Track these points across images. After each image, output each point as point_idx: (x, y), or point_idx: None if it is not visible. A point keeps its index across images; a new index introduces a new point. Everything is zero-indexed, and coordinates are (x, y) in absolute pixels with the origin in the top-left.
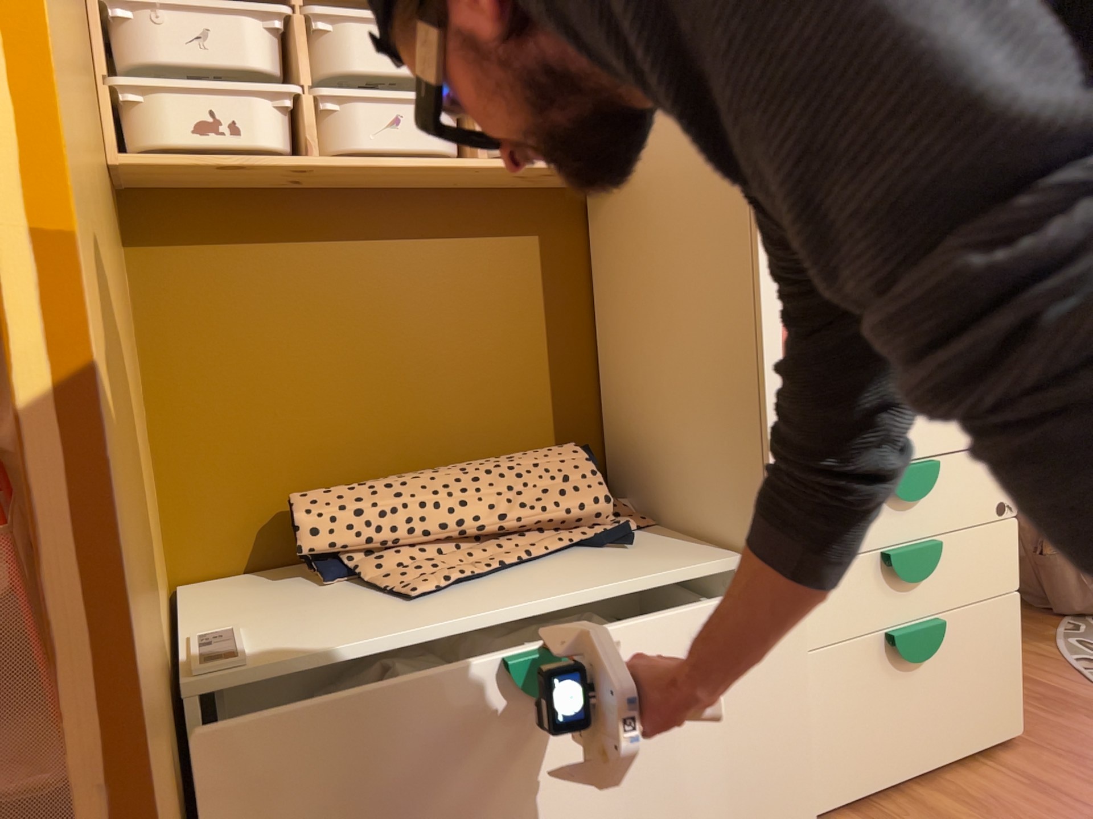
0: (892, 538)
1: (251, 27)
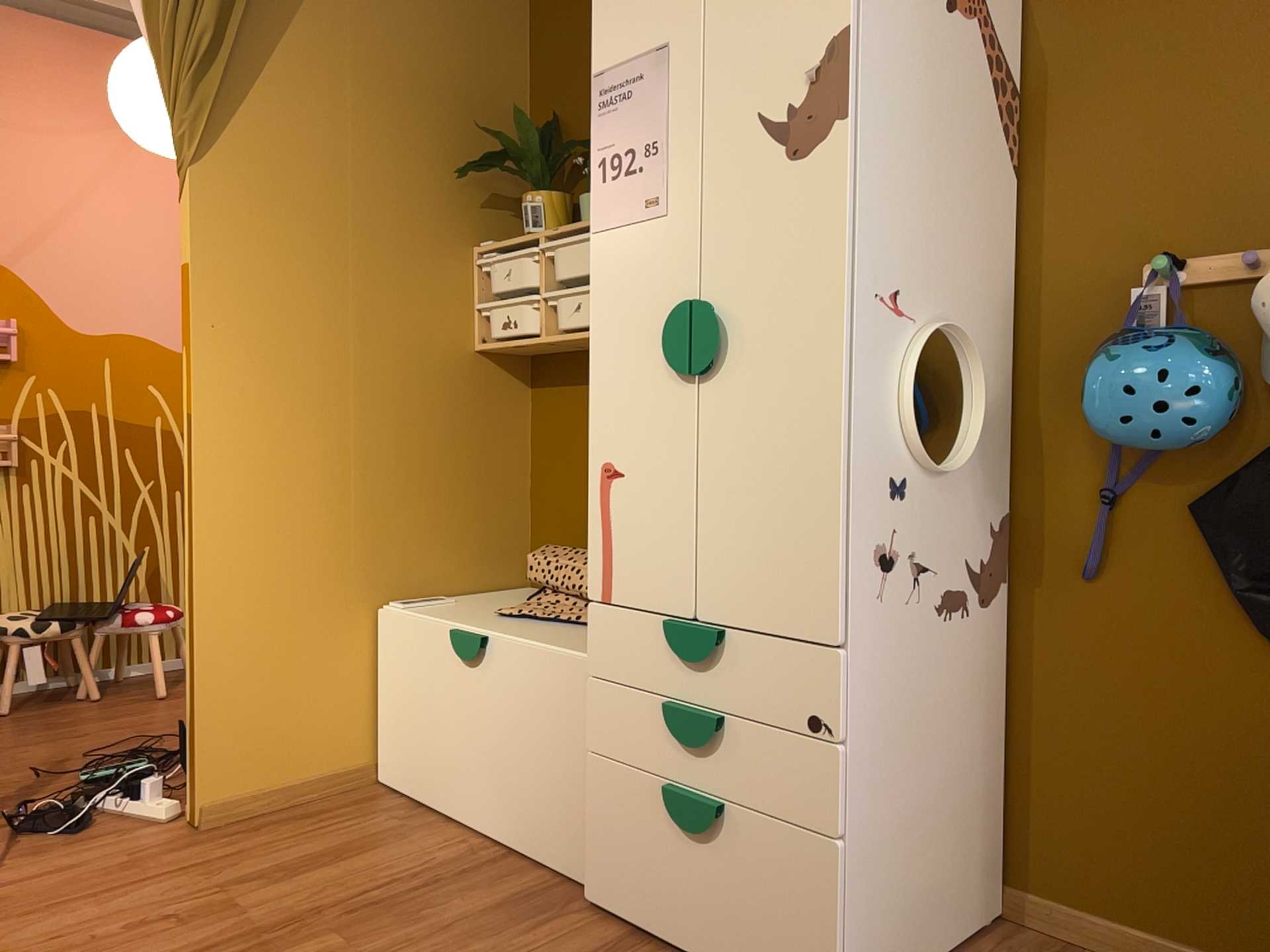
0: (680, 694)
1: (523, 263)
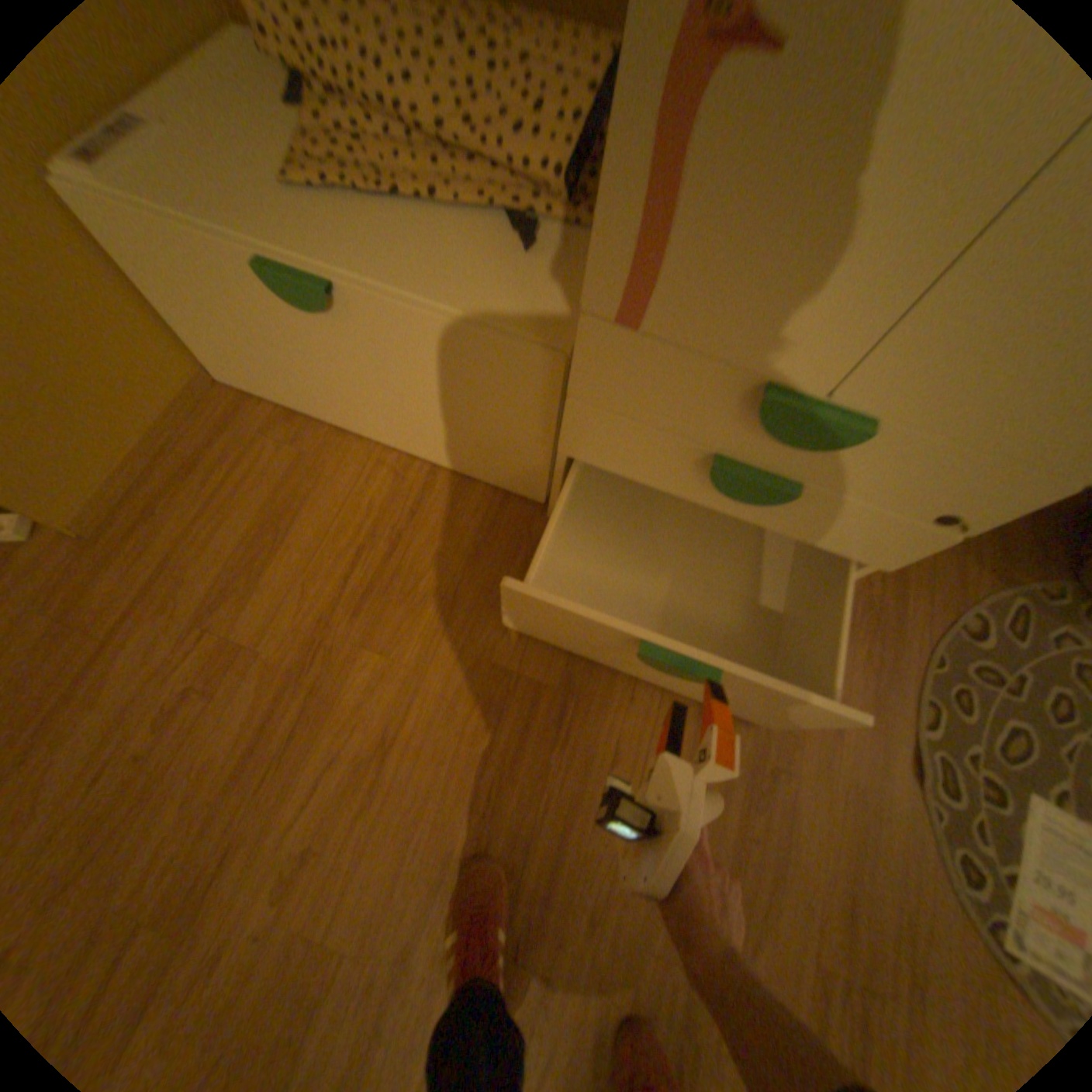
0: (738, 451)
1: None
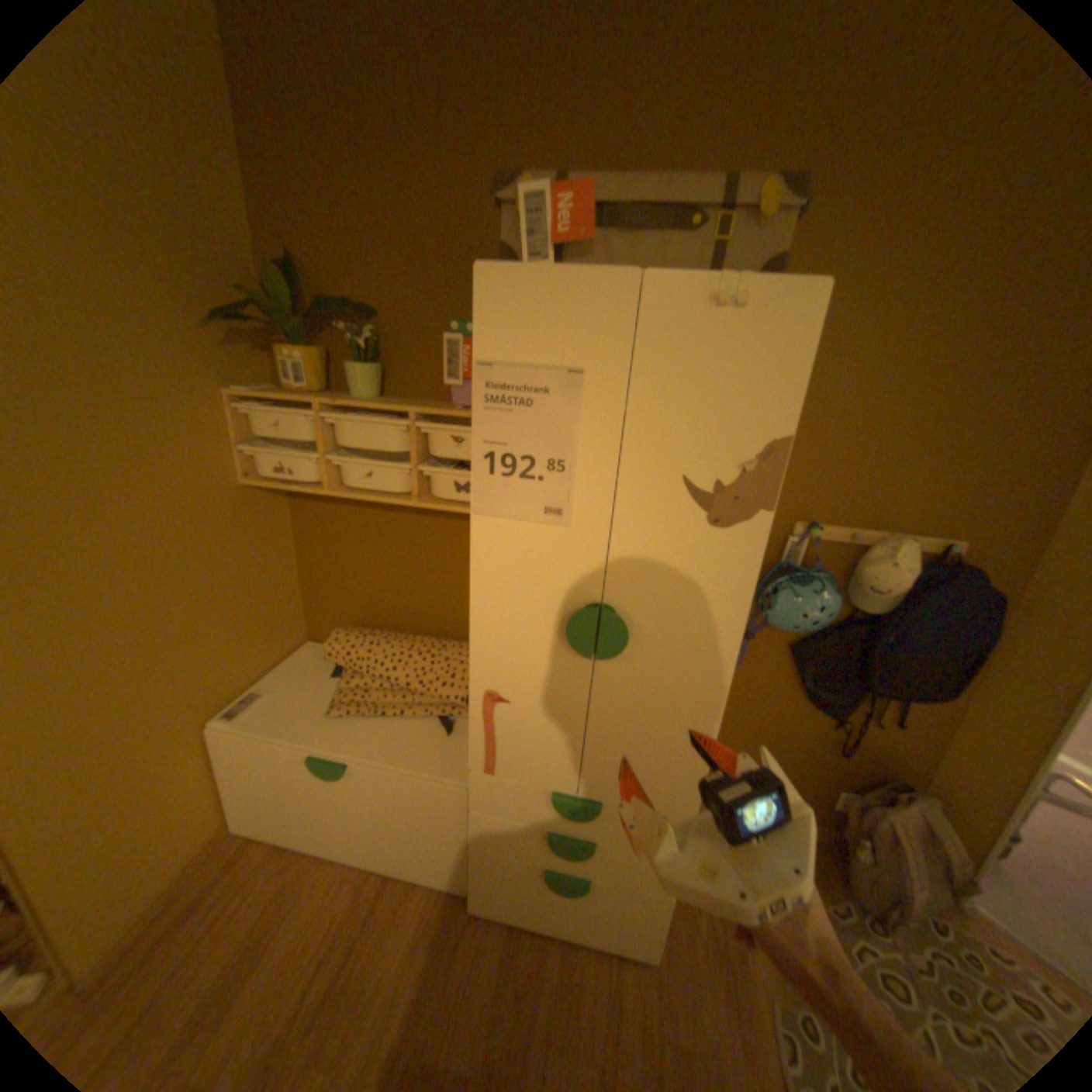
0: (558, 829)
1: (294, 422)
